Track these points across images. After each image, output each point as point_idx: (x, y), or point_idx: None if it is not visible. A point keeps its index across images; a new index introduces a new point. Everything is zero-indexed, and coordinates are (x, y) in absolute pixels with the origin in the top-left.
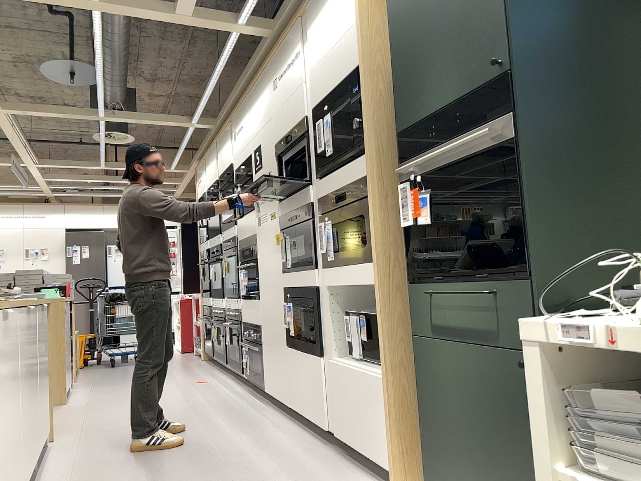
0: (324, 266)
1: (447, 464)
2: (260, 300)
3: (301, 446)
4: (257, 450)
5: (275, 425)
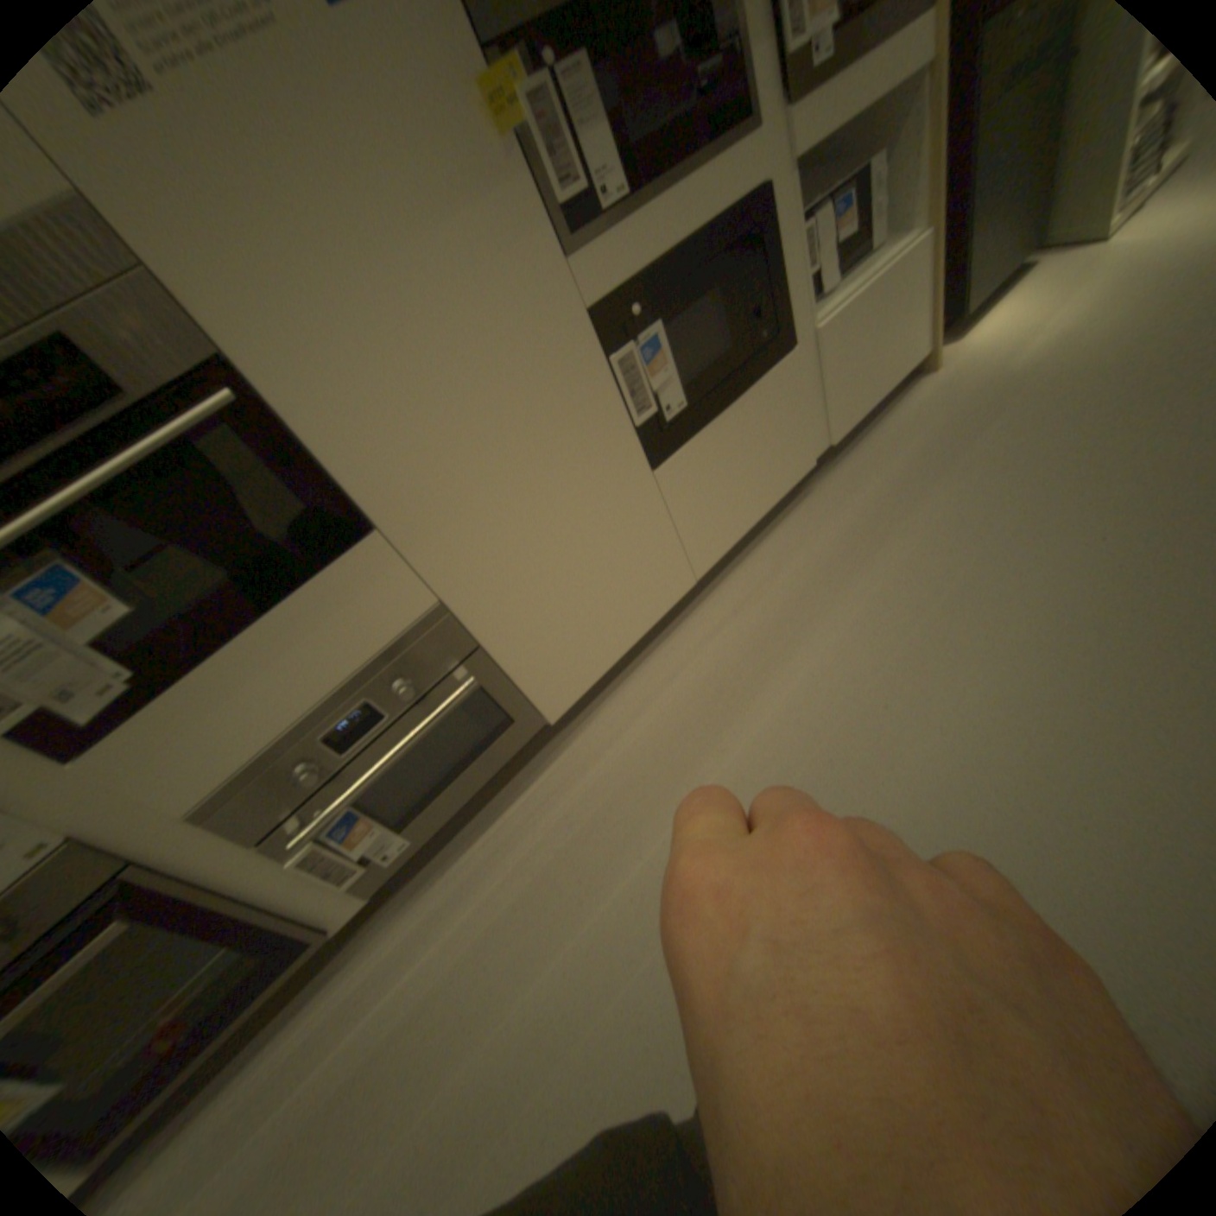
0: (770, 110)
1: (988, 254)
2: (381, 525)
3: (820, 524)
4: (878, 561)
5: (724, 624)
